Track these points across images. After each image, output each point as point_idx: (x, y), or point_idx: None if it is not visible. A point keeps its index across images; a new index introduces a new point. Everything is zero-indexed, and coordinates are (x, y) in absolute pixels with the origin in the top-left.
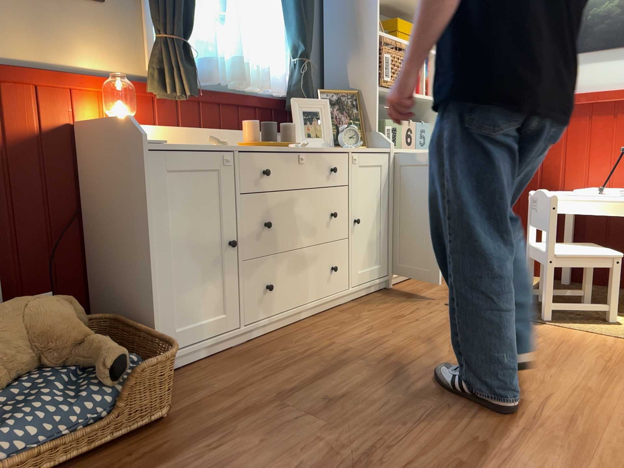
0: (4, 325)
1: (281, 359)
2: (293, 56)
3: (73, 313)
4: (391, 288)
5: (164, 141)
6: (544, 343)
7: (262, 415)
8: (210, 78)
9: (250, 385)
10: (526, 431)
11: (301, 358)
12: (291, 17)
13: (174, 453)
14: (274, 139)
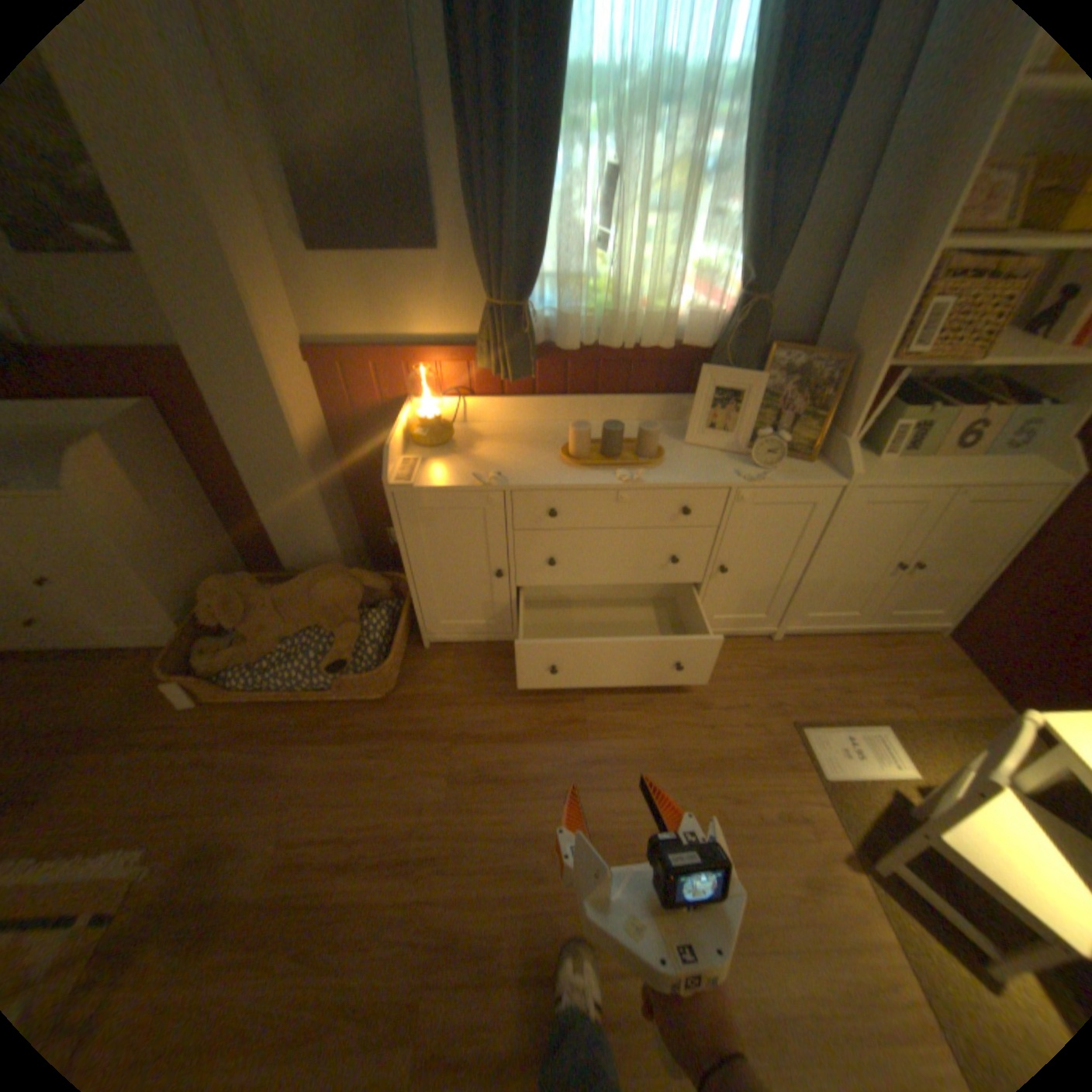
0: (301, 596)
1: (518, 689)
2: (741, 283)
3: (355, 592)
4: (777, 642)
5: (413, 483)
6: (795, 905)
7: (428, 747)
8: (563, 344)
9: (462, 705)
10: (550, 982)
11: (532, 700)
12: (747, 214)
13: (354, 739)
14: (614, 451)
